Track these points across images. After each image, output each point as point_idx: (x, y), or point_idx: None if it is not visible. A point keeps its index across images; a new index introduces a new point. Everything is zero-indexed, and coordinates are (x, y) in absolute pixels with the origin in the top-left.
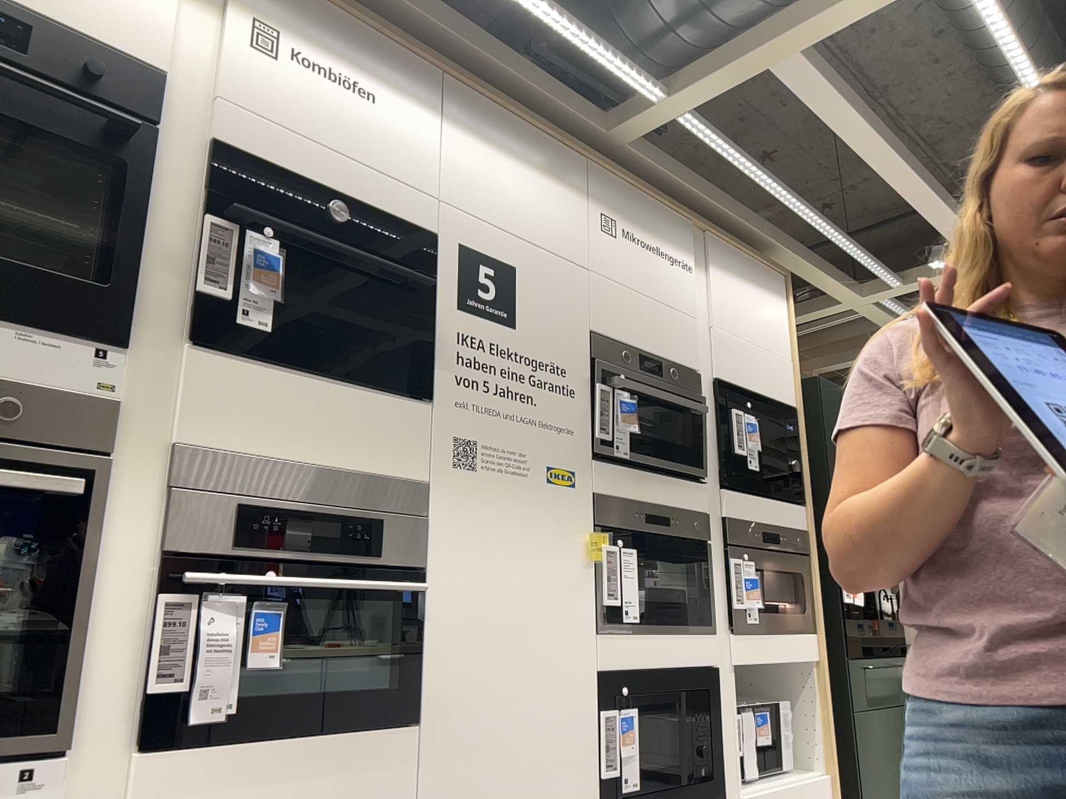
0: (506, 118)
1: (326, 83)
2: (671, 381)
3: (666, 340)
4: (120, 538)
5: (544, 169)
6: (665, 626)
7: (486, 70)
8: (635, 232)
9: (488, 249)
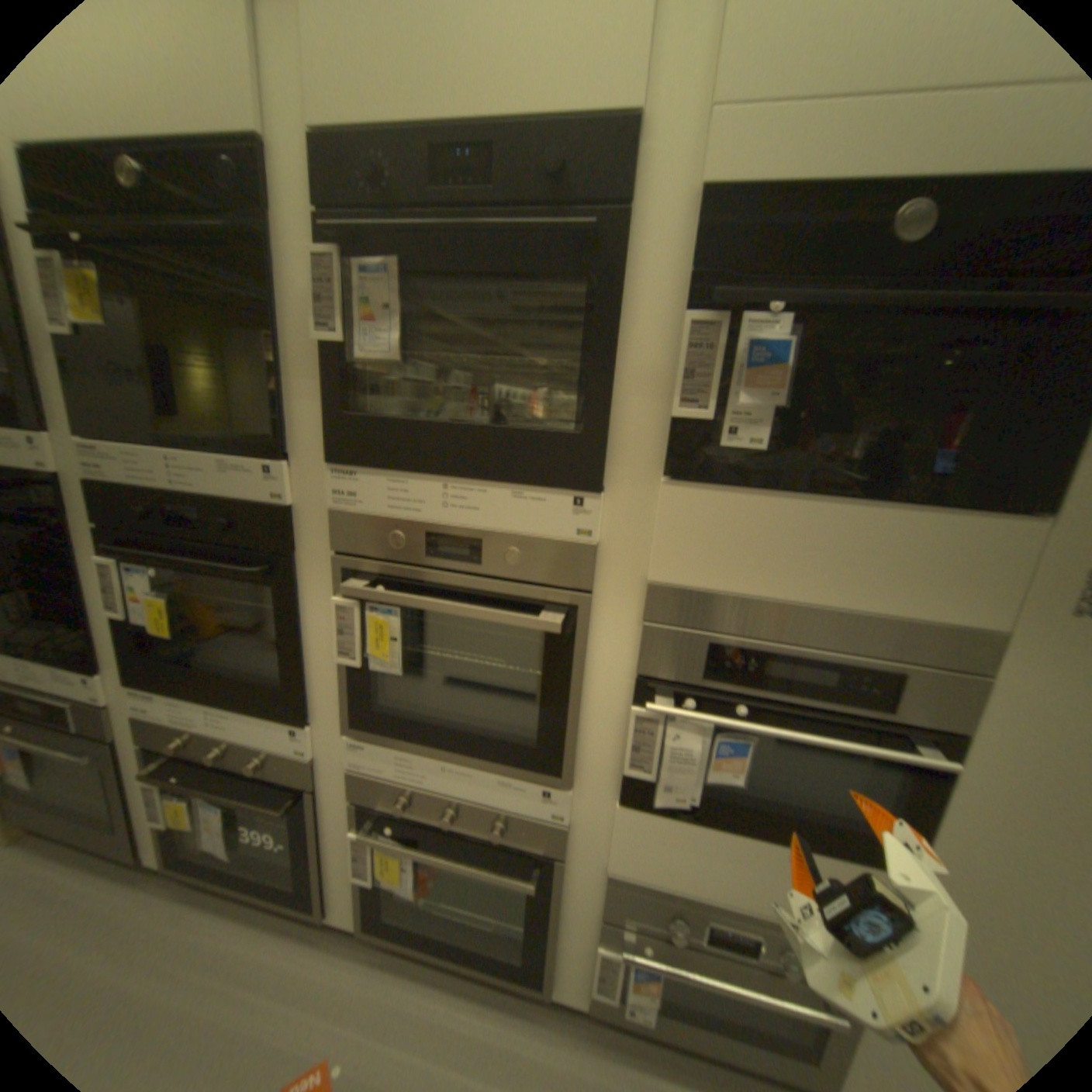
0: None
1: None
2: None
3: None
4: (604, 656)
5: None
6: None
7: None
8: None
9: None
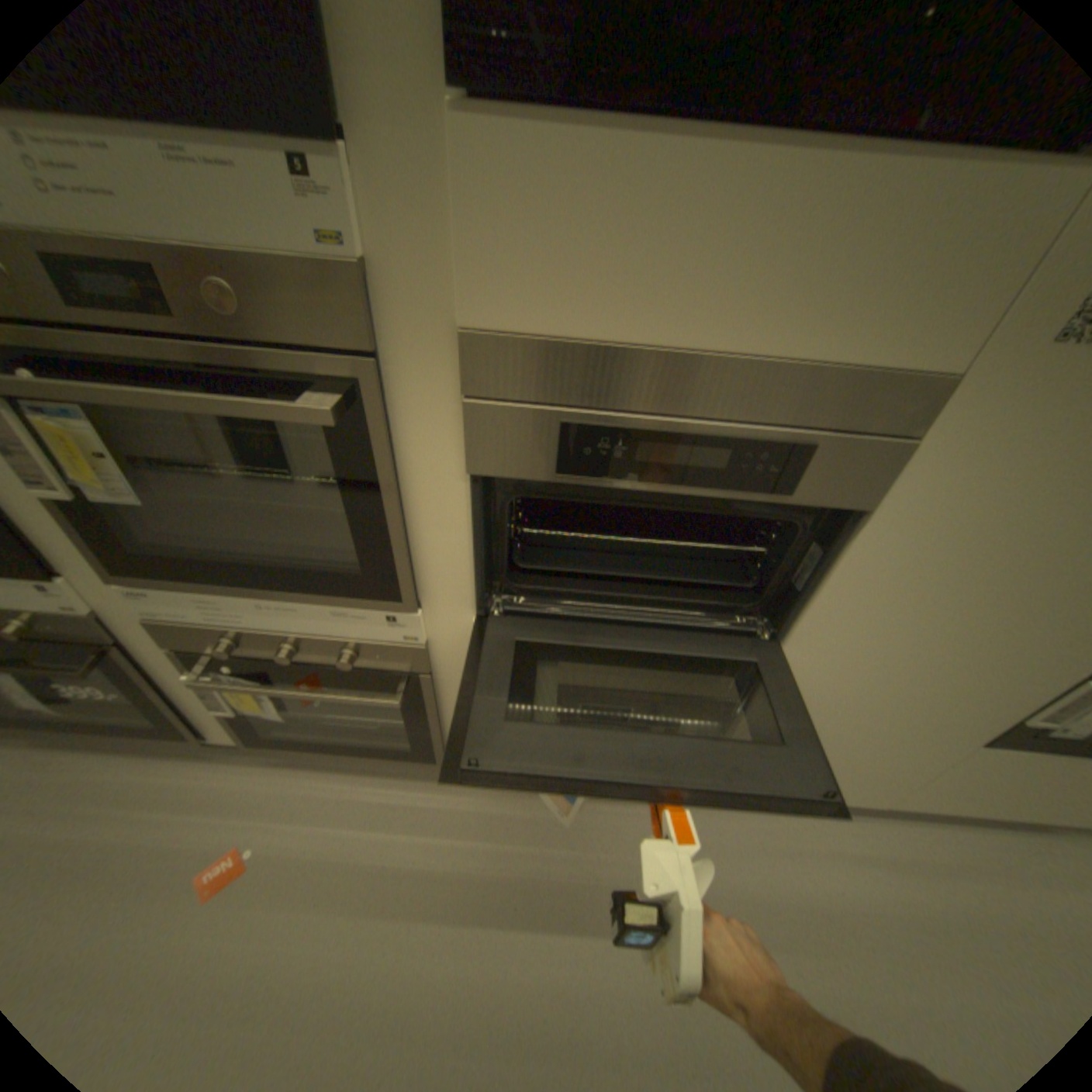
0: None
1: None
2: None
3: None
4: (420, 451)
5: None
6: None
7: None
8: None
9: None
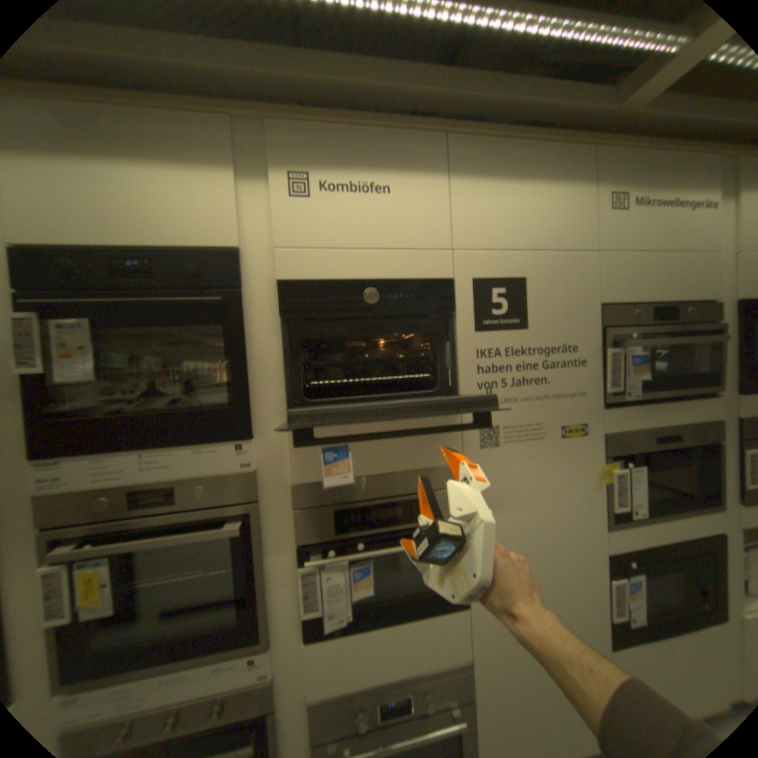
0: (508, 146)
1: (347, 197)
2: (688, 320)
3: (684, 284)
4: (273, 540)
5: (548, 177)
6: (672, 515)
7: (488, 107)
8: (650, 195)
9: (498, 274)
